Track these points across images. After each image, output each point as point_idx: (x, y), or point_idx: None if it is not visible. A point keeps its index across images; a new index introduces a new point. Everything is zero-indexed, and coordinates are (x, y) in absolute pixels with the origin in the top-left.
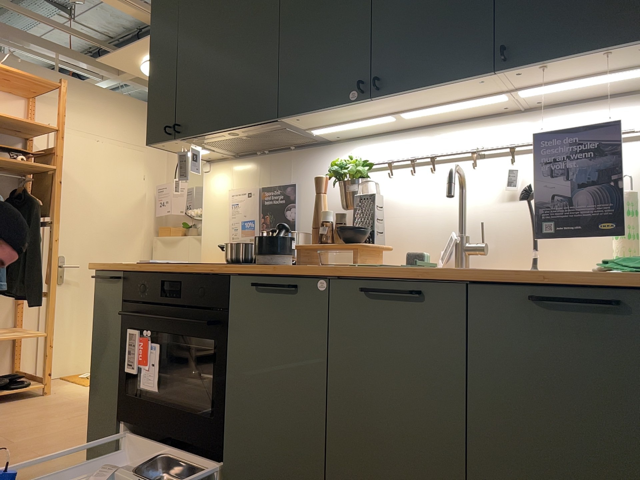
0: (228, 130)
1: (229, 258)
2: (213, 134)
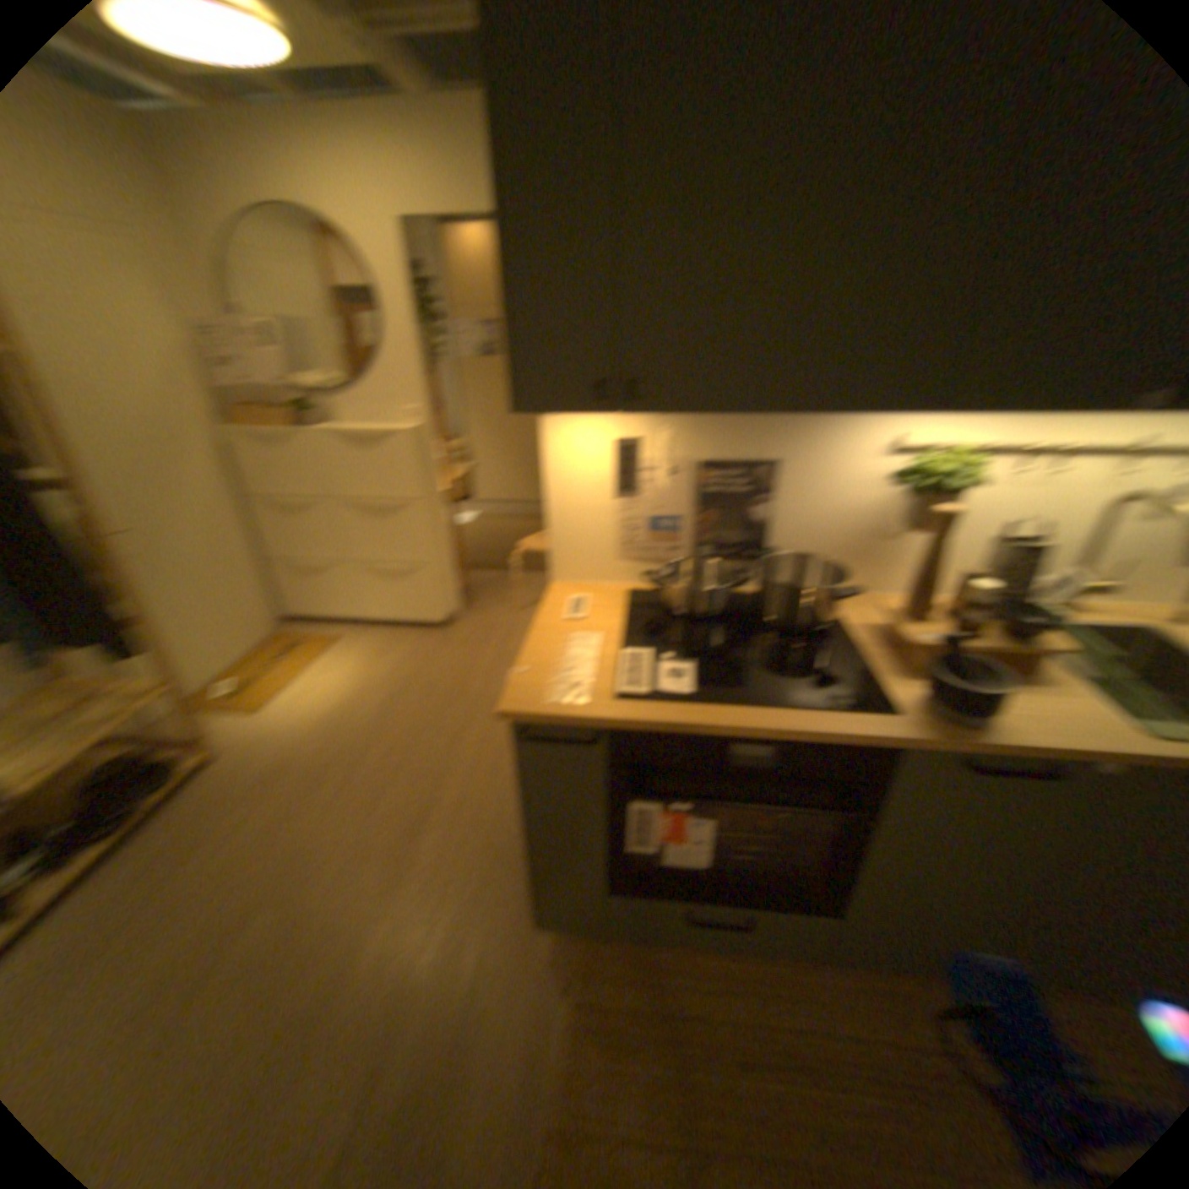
0: (780, 409)
1: (694, 608)
2: (730, 410)
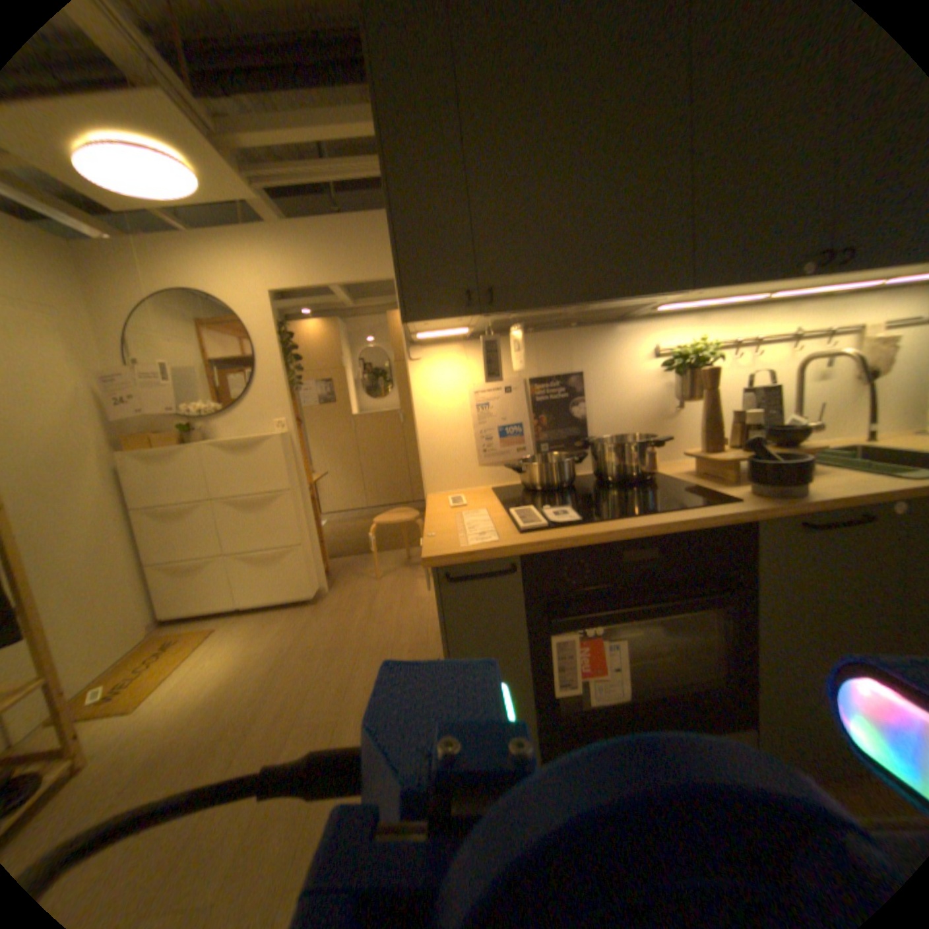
0: (589, 302)
1: (549, 482)
2: (556, 306)
